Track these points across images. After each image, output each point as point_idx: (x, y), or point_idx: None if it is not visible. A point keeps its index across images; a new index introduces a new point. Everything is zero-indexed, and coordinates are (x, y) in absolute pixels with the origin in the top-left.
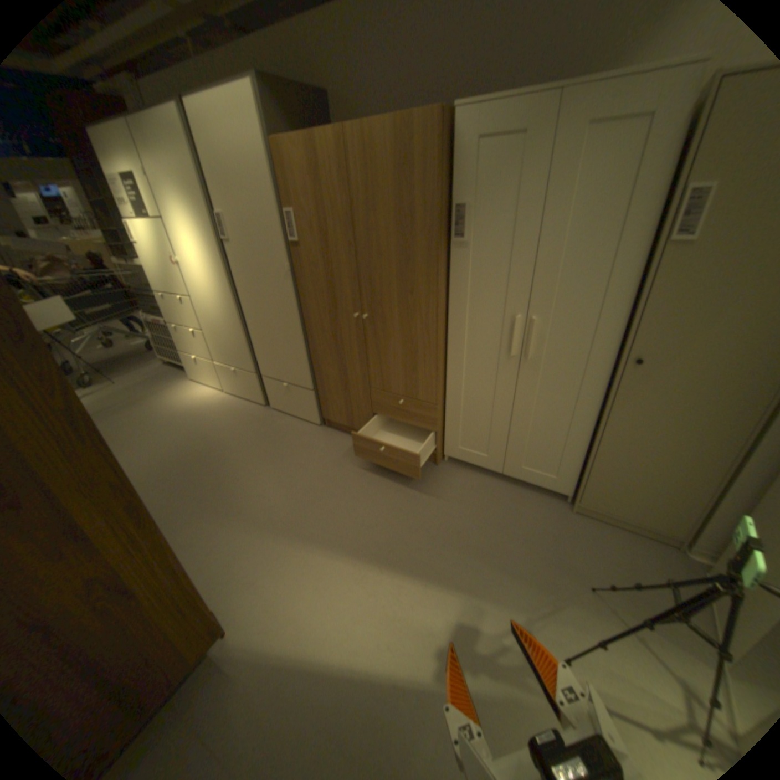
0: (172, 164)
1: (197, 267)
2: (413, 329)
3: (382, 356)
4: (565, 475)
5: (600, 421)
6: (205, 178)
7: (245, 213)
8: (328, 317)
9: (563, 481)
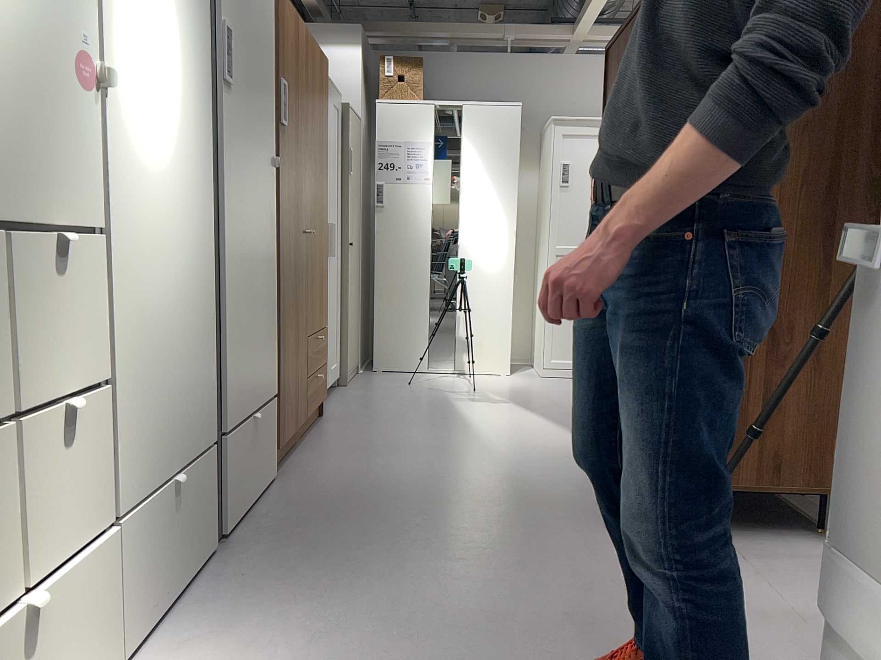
0: None
1: (158, 118)
2: (322, 241)
3: (312, 282)
4: (337, 357)
5: (342, 296)
6: None
7: (252, 53)
8: (293, 239)
9: (337, 365)
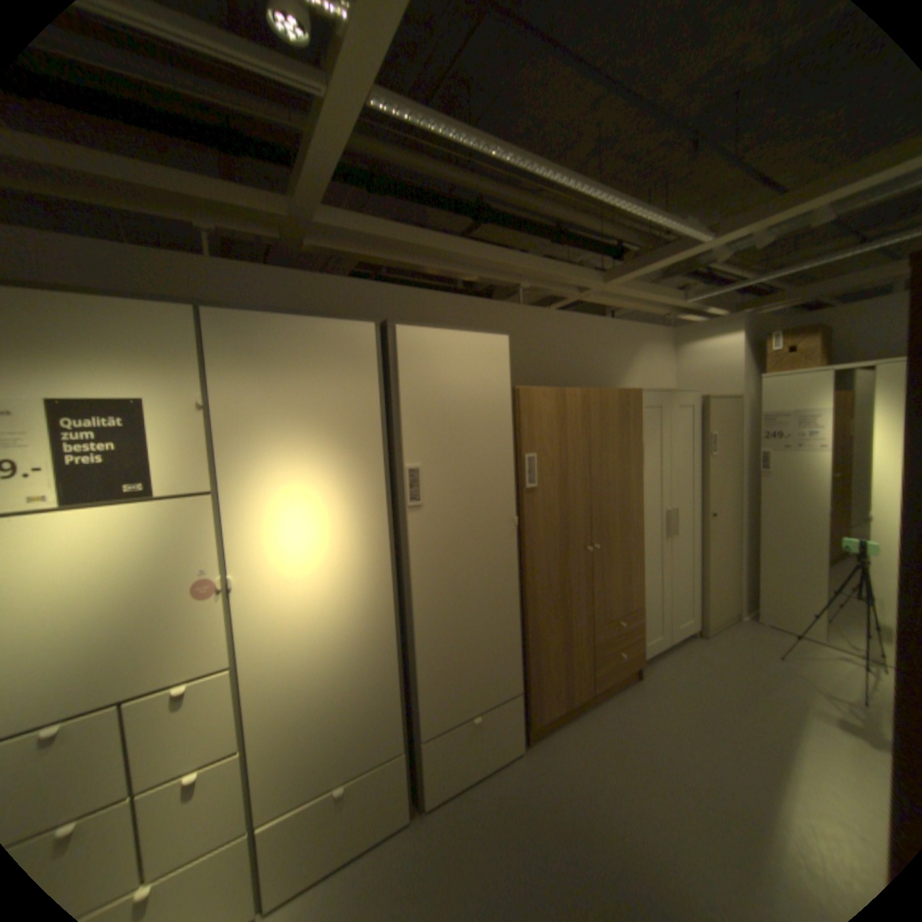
0: (326, 394)
1: (309, 573)
2: (629, 543)
3: (606, 584)
4: (696, 616)
5: (704, 562)
6: (403, 419)
7: (467, 462)
8: (558, 565)
9: (696, 622)
